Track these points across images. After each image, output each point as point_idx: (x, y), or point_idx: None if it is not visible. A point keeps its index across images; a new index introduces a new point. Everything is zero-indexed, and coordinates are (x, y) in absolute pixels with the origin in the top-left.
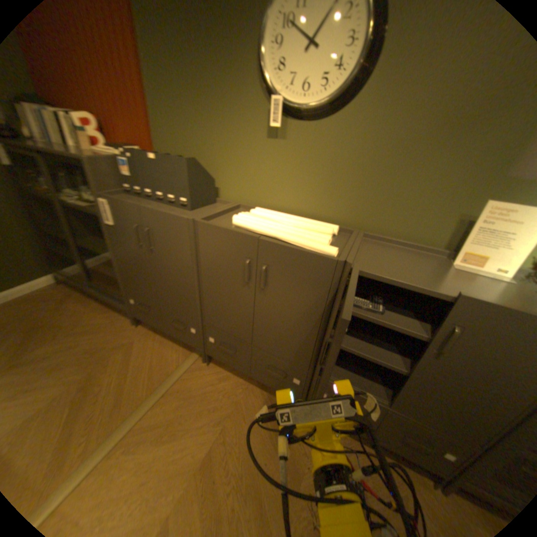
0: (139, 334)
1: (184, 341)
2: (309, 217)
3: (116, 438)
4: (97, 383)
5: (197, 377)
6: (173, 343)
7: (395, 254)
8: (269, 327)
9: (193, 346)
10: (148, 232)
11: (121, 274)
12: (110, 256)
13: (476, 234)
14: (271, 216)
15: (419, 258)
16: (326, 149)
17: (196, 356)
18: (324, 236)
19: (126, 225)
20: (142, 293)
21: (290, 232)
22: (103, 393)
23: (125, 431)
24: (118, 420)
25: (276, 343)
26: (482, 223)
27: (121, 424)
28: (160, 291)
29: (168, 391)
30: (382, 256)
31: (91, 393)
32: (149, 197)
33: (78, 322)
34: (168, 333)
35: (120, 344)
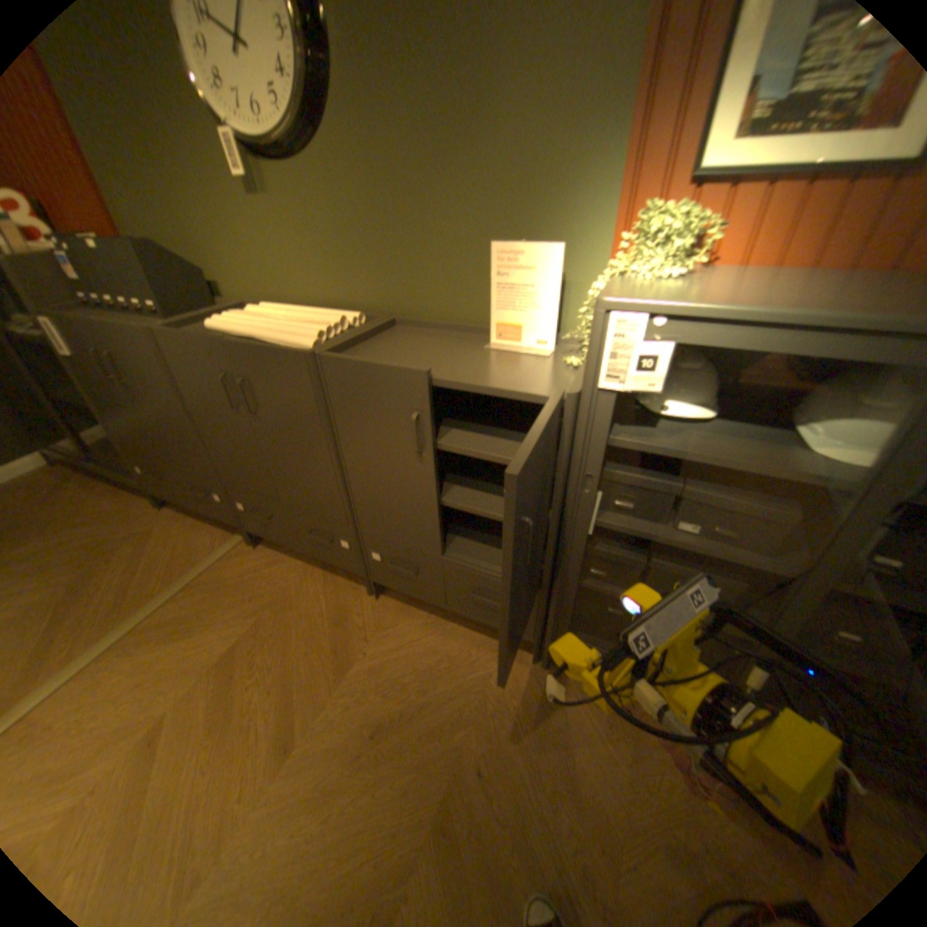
0: (162, 519)
1: (217, 518)
2: (334, 307)
3: (110, 639)
4: (94, 582)
5: (236, 563)
6: (211, 526)
7: (423, 340)
8: (287, 469)
9: (229, 523)
10: (112, 358)
11: (111, 430)
12: (94, 407)
13: (497, 293)
14: (270, 311)
15: (454, 341)
16: (318, 198)
17: (240, 538)
18: (321, 327)
19: (85, 352)
20: (144, 453)
21: (276, 327)
22: (101, 592)
23: (124, 631)
24: (118, 620)
25: (303, 492)
26: (497, 276)
27: (120, 624)
28: (160, 445)
29: (191, 583)
30: (397, 345)
31: (85, 594)
32: (113, 307)
33: (77, 512)
34: (196, 510)
35: (134, 533)
